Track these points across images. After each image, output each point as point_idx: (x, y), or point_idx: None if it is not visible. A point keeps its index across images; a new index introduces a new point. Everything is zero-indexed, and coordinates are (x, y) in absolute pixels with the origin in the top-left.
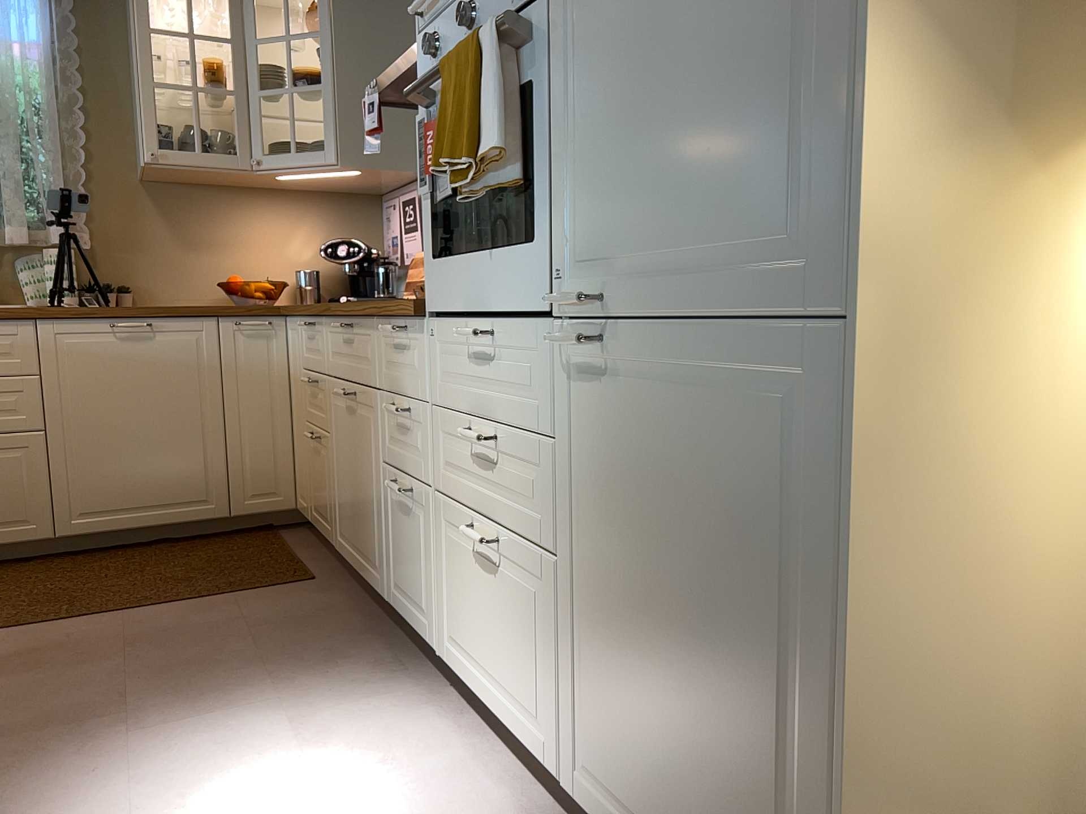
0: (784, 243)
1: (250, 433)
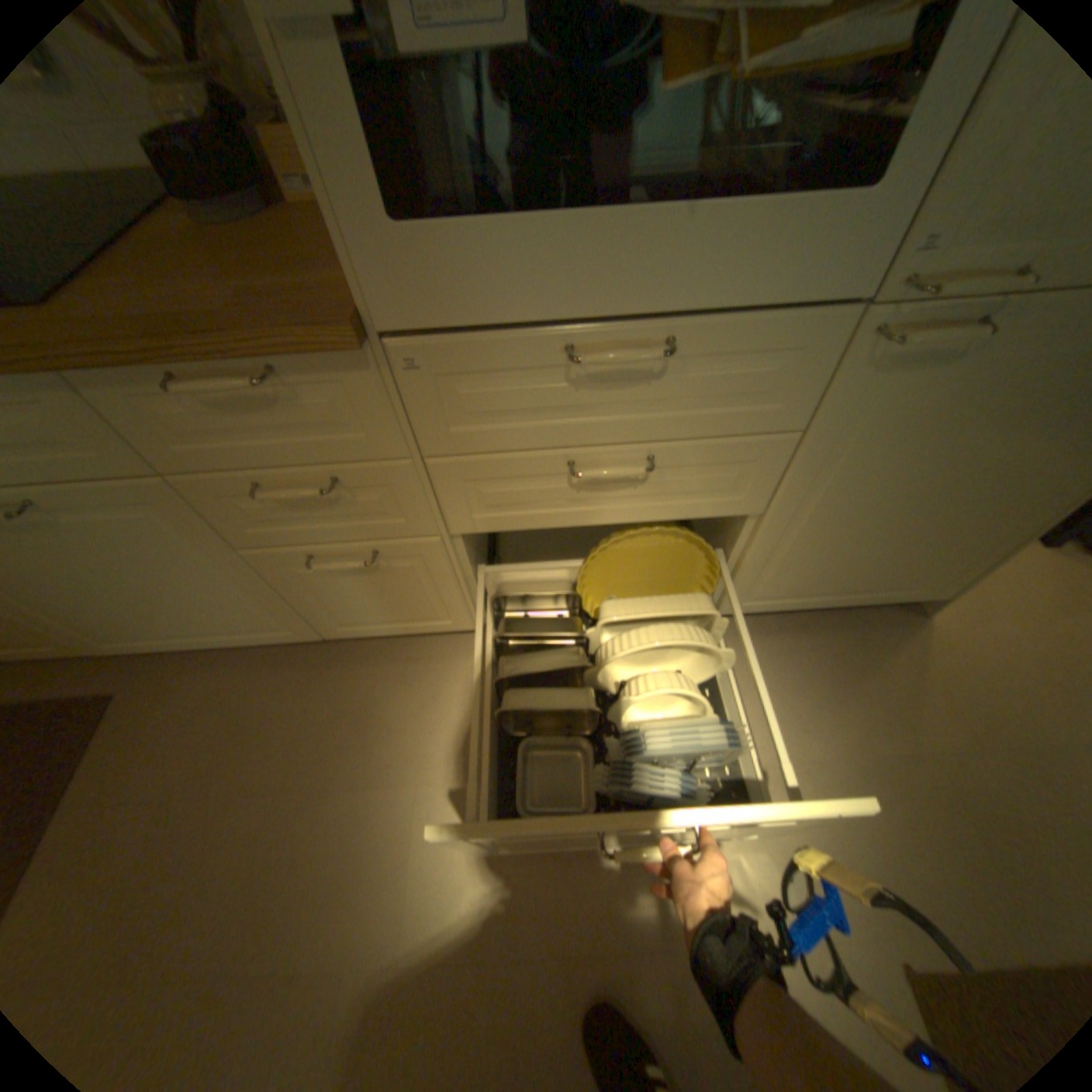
0: None
1: None
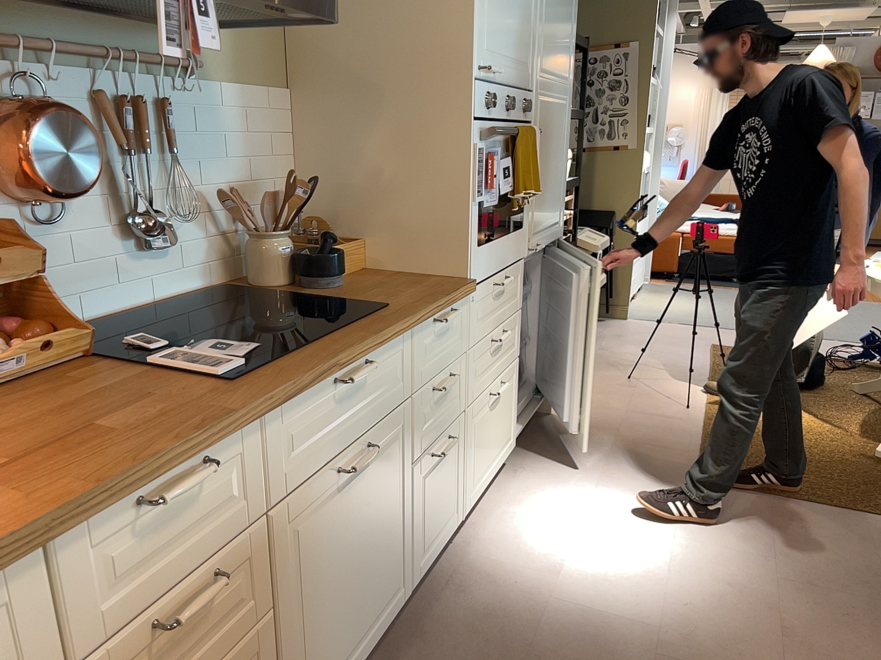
0: (557, 222)
1: None
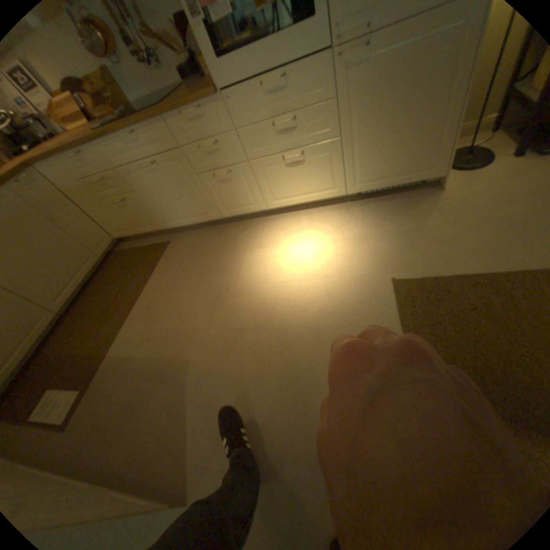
0: None
1: (74, 225)
